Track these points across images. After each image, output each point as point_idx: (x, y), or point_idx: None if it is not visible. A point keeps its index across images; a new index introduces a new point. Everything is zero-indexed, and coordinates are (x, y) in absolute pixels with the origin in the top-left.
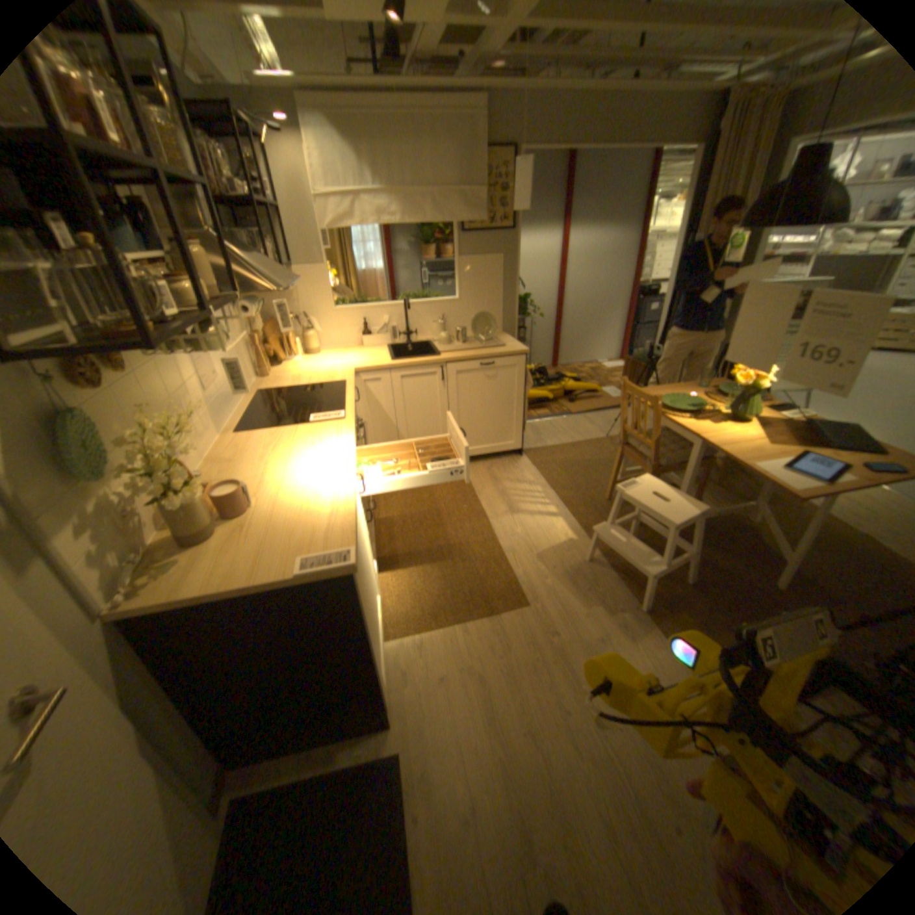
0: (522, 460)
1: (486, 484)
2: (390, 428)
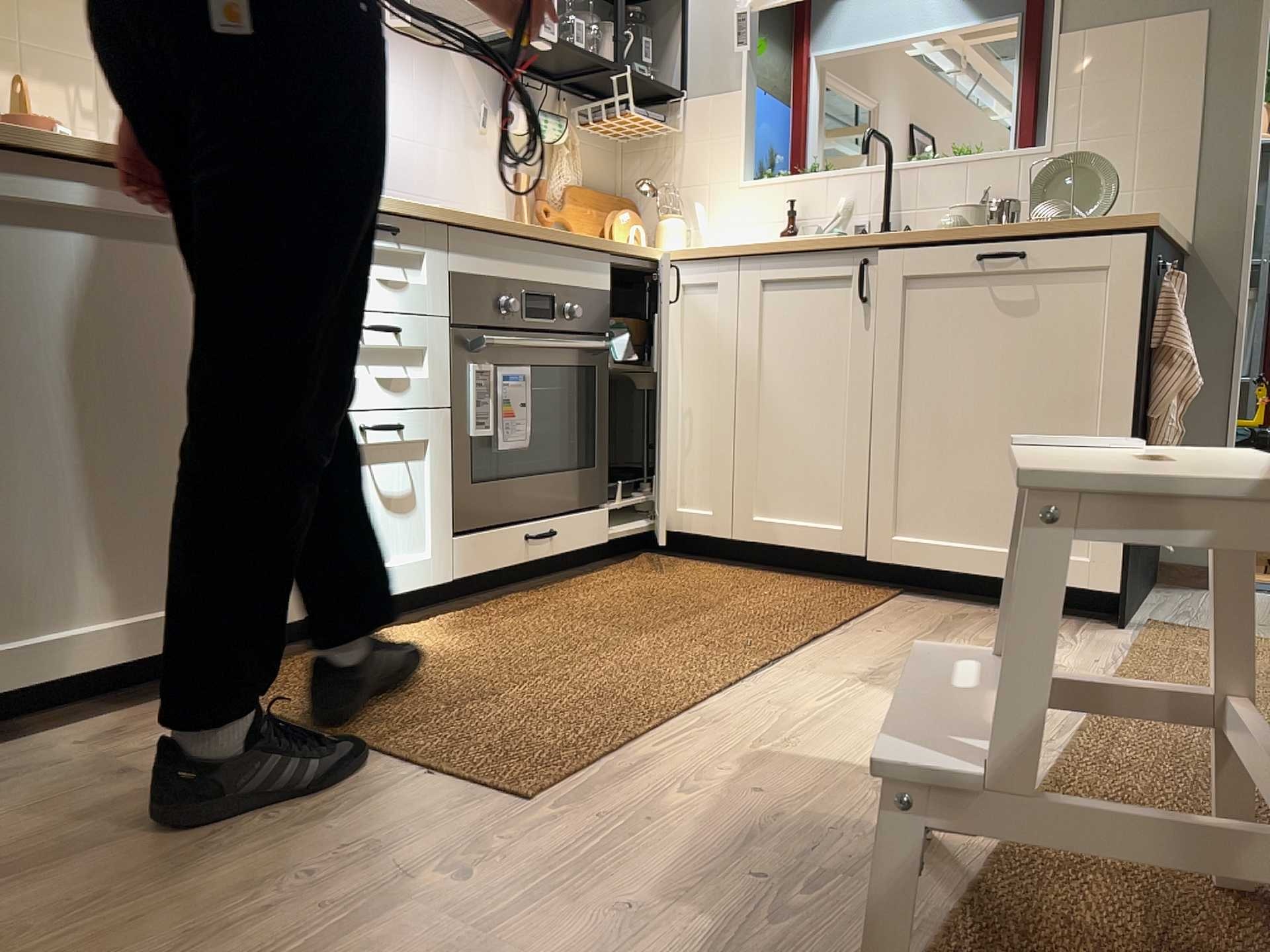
0: (1115, 630)
1: (900, 624)
2: (722, 417)
